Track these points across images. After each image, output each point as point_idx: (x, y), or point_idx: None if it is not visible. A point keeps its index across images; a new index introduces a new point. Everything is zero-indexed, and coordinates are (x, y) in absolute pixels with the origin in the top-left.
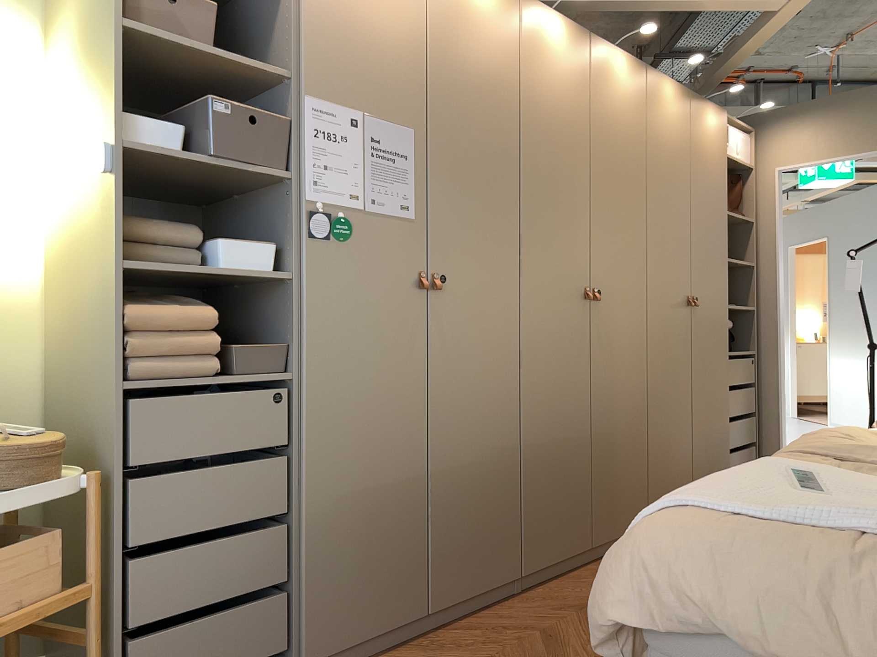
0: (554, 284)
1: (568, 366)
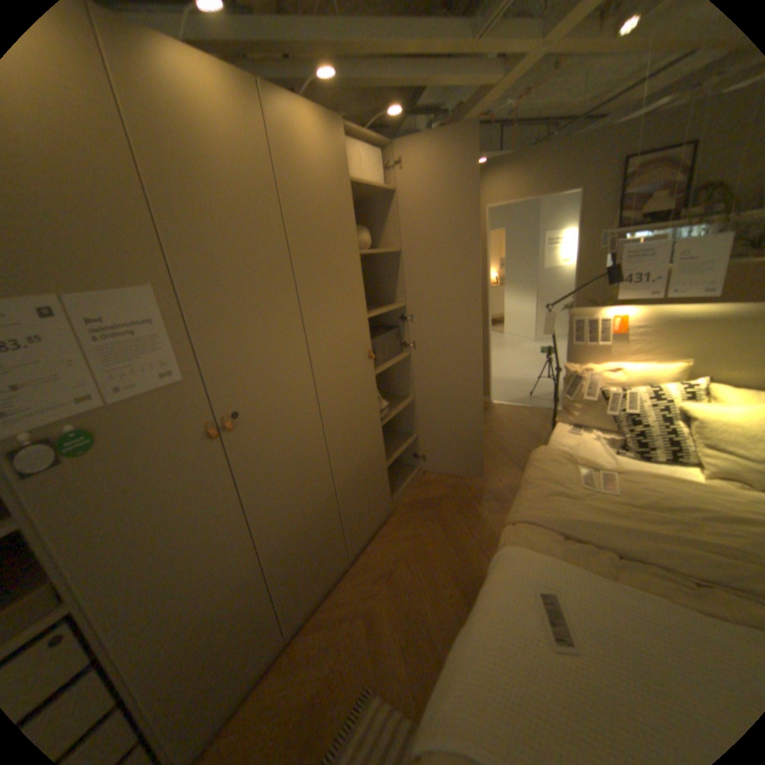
0: (348, 359)
1: (367, 410)
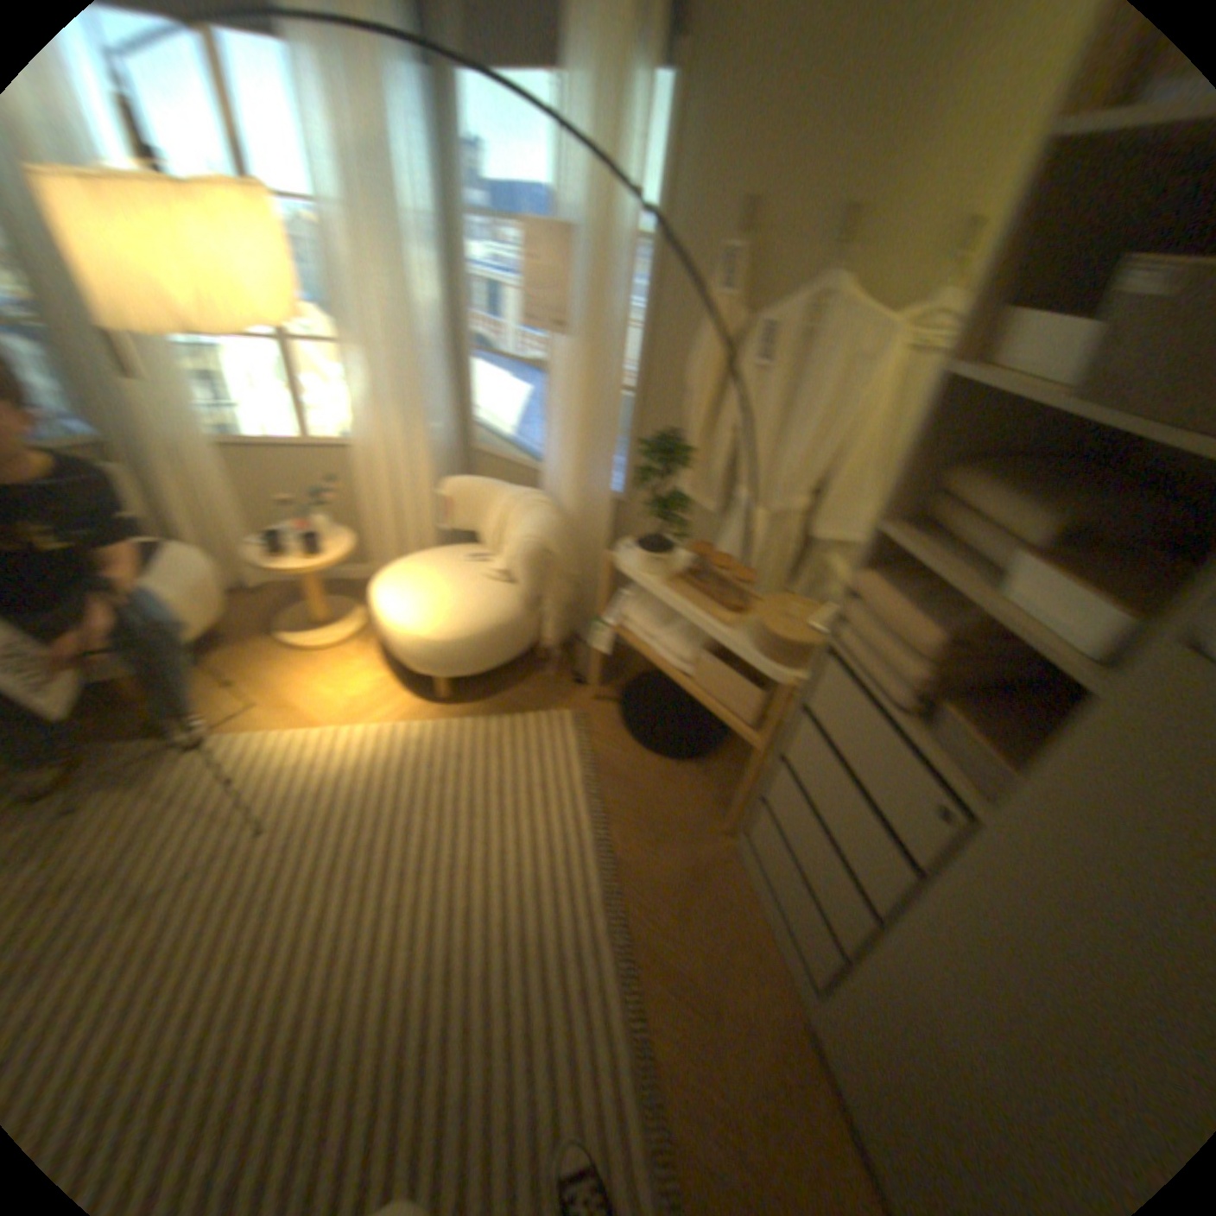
0: None
1: None
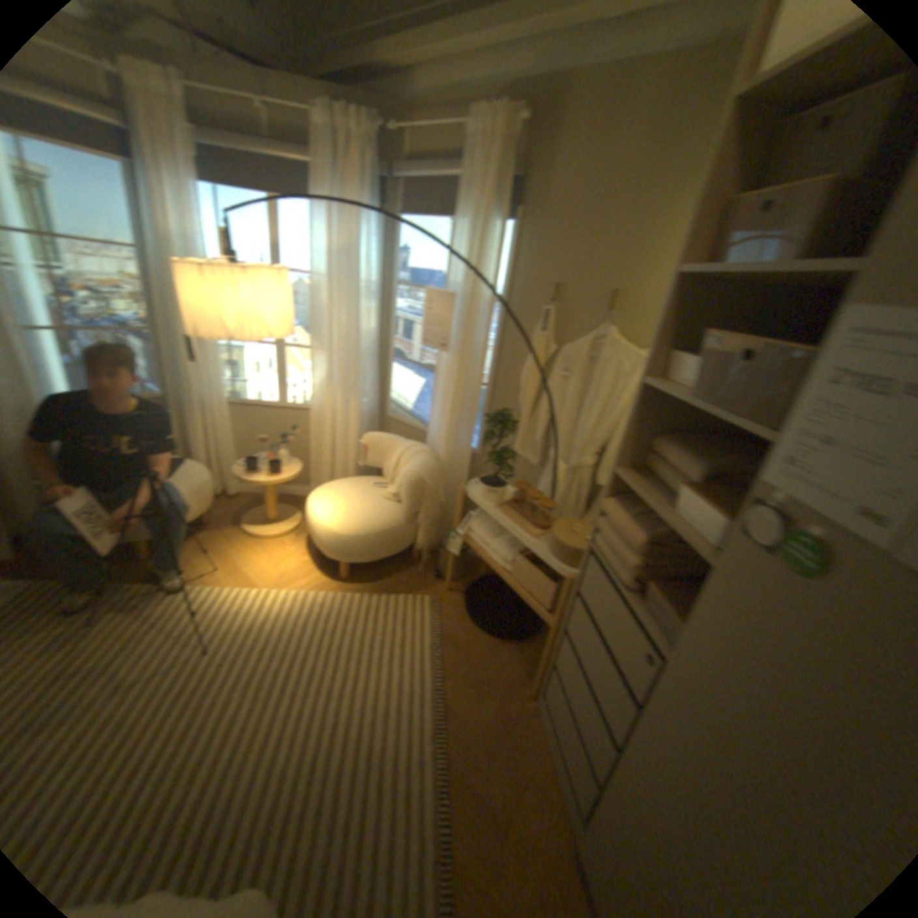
0: None
1: None
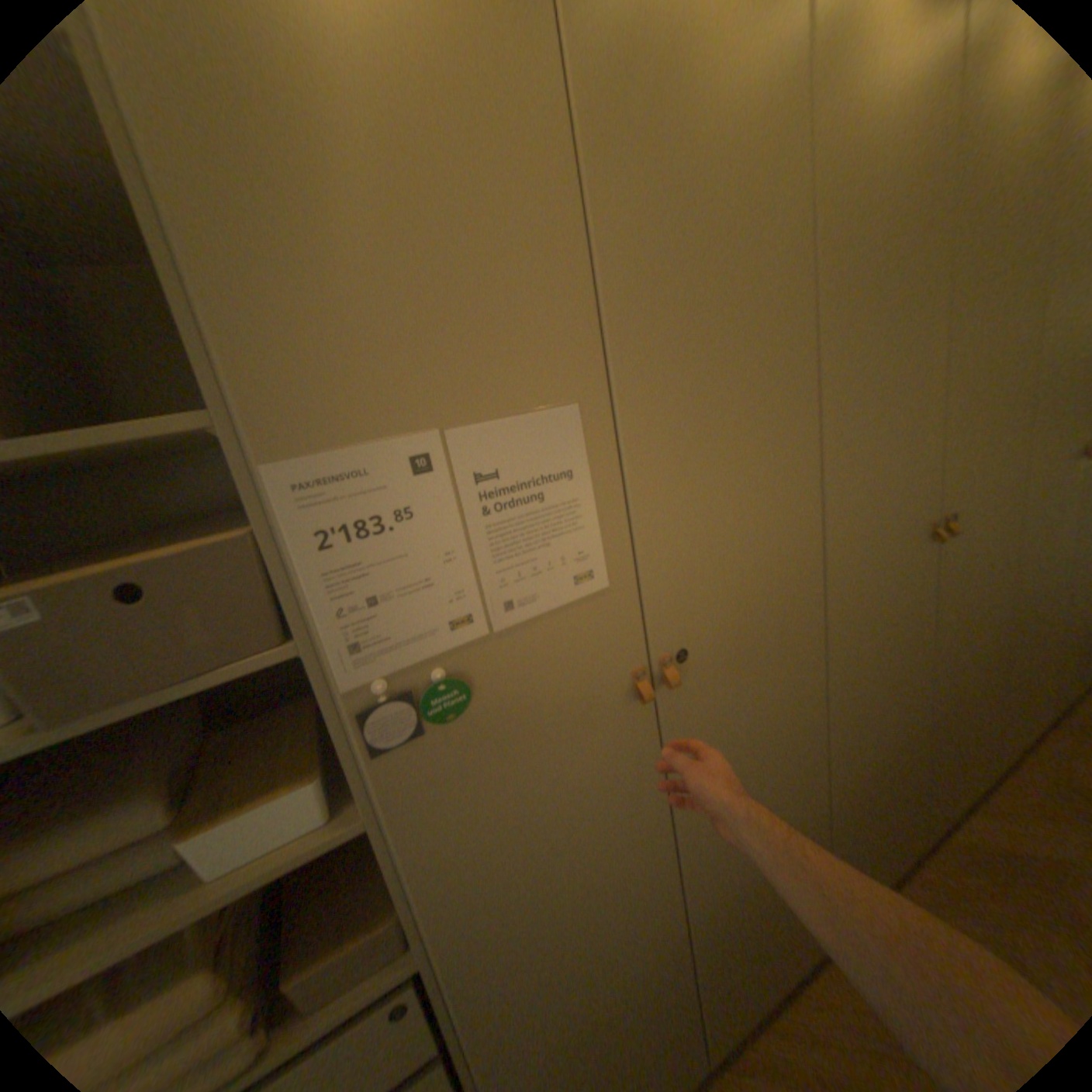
0: (892, 542)
1: (911, 651)
